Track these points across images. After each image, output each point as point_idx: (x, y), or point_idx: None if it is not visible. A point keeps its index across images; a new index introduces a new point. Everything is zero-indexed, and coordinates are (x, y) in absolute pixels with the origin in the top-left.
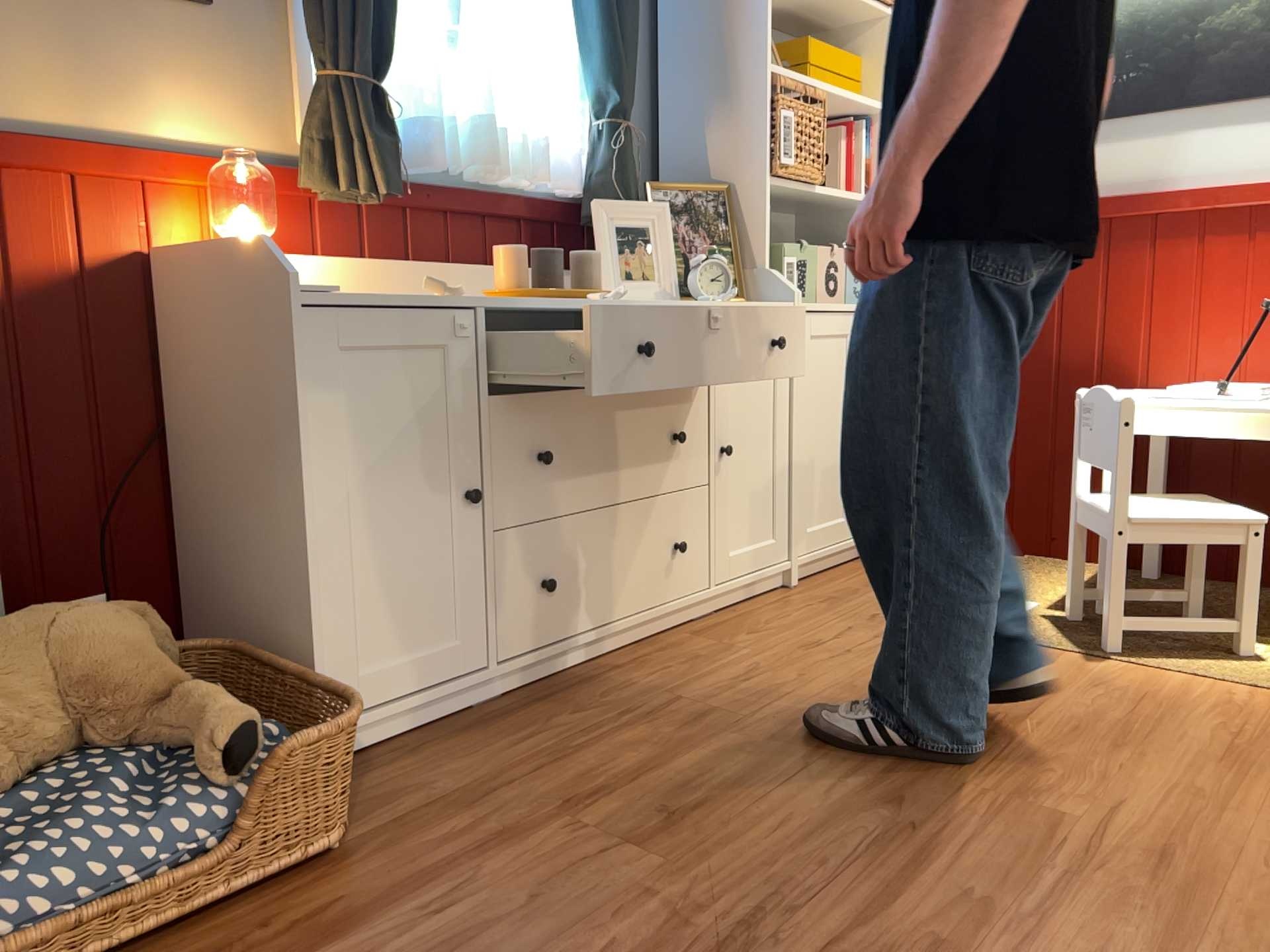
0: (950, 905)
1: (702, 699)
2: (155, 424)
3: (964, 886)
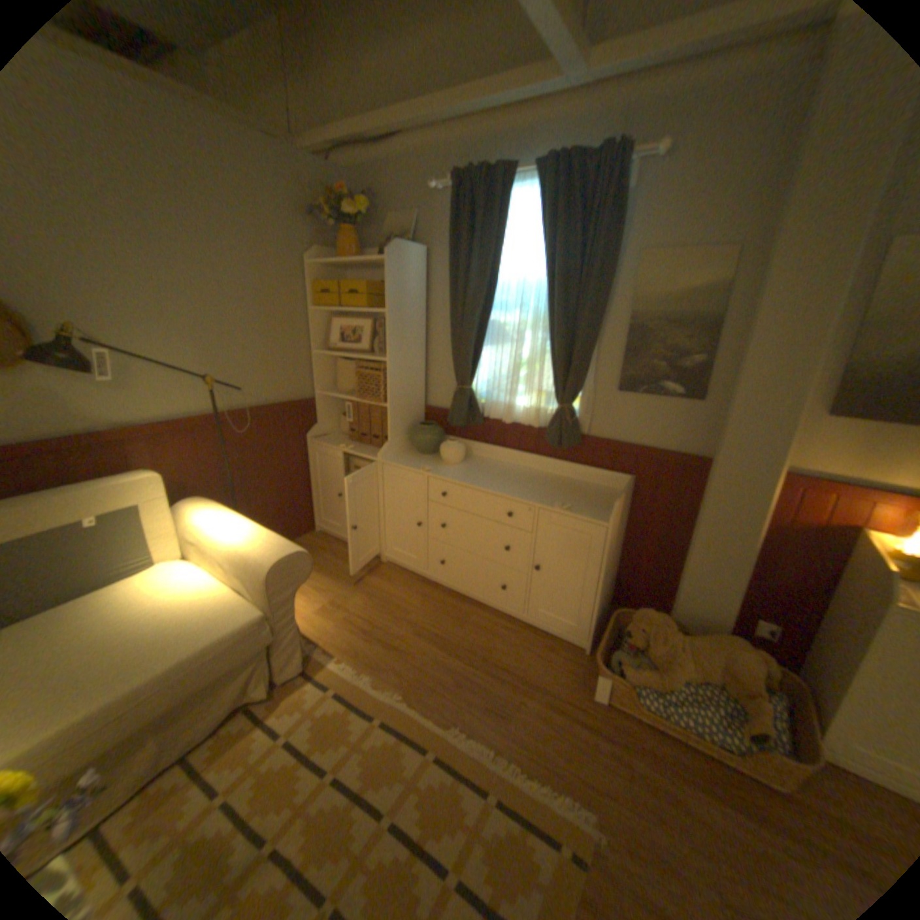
0: None
1: None
2: (831, 587)
3: None
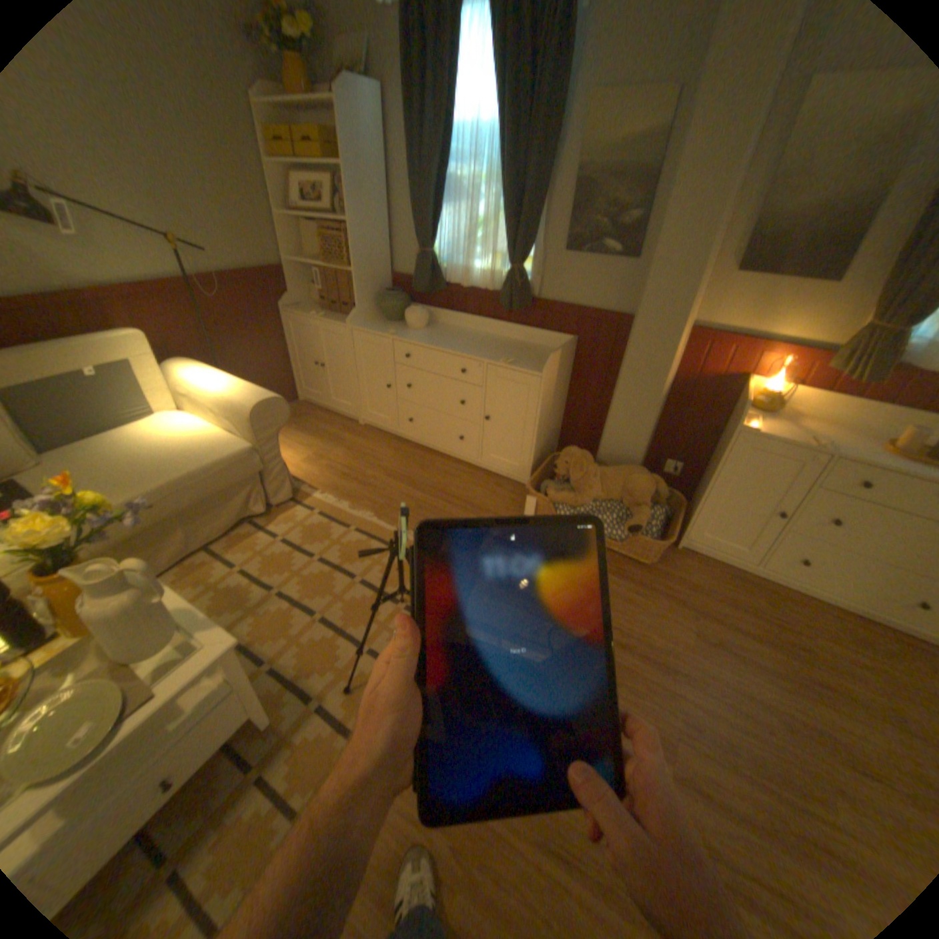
0: (727, 742)
1: (822, 651)
2: (722, 427)
3: (743, 750)
